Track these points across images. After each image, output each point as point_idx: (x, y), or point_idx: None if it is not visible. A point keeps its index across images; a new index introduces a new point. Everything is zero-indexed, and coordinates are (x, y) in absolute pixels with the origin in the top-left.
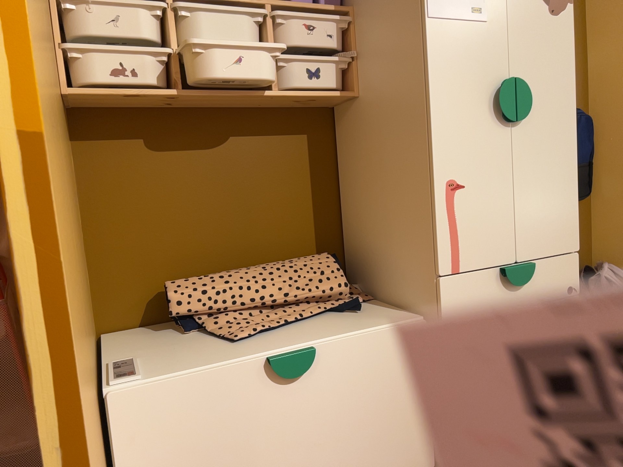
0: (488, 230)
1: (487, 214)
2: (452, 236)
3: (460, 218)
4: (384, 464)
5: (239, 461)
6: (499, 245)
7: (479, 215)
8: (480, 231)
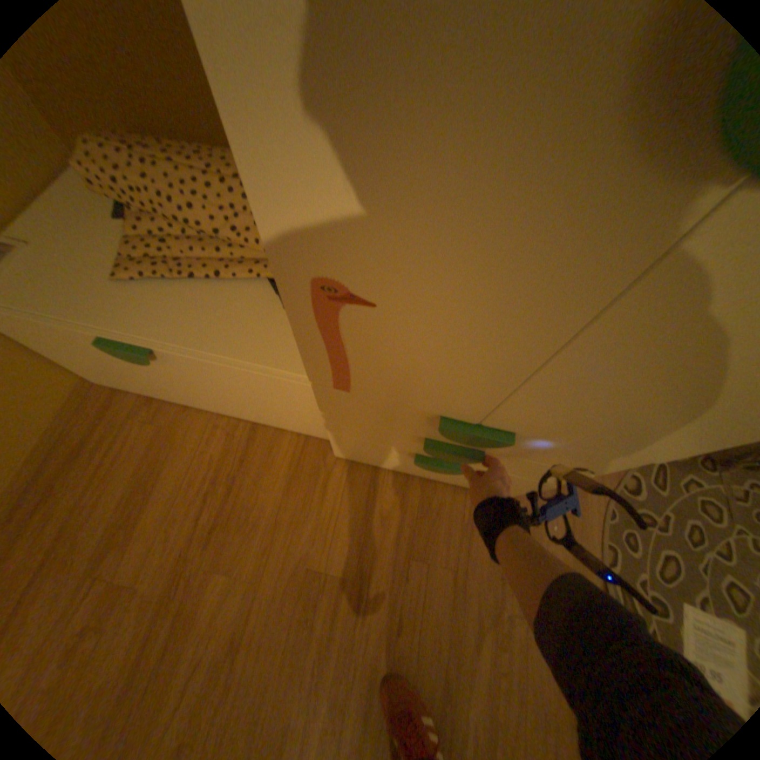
0: (427, 379)
1: (434, 362)
2: (331, 355)
3: (354, 342)
4: (276, 421)
5: (127, 373)
6: (446, 399)
7: (409, 356)
8: (404, 373)
